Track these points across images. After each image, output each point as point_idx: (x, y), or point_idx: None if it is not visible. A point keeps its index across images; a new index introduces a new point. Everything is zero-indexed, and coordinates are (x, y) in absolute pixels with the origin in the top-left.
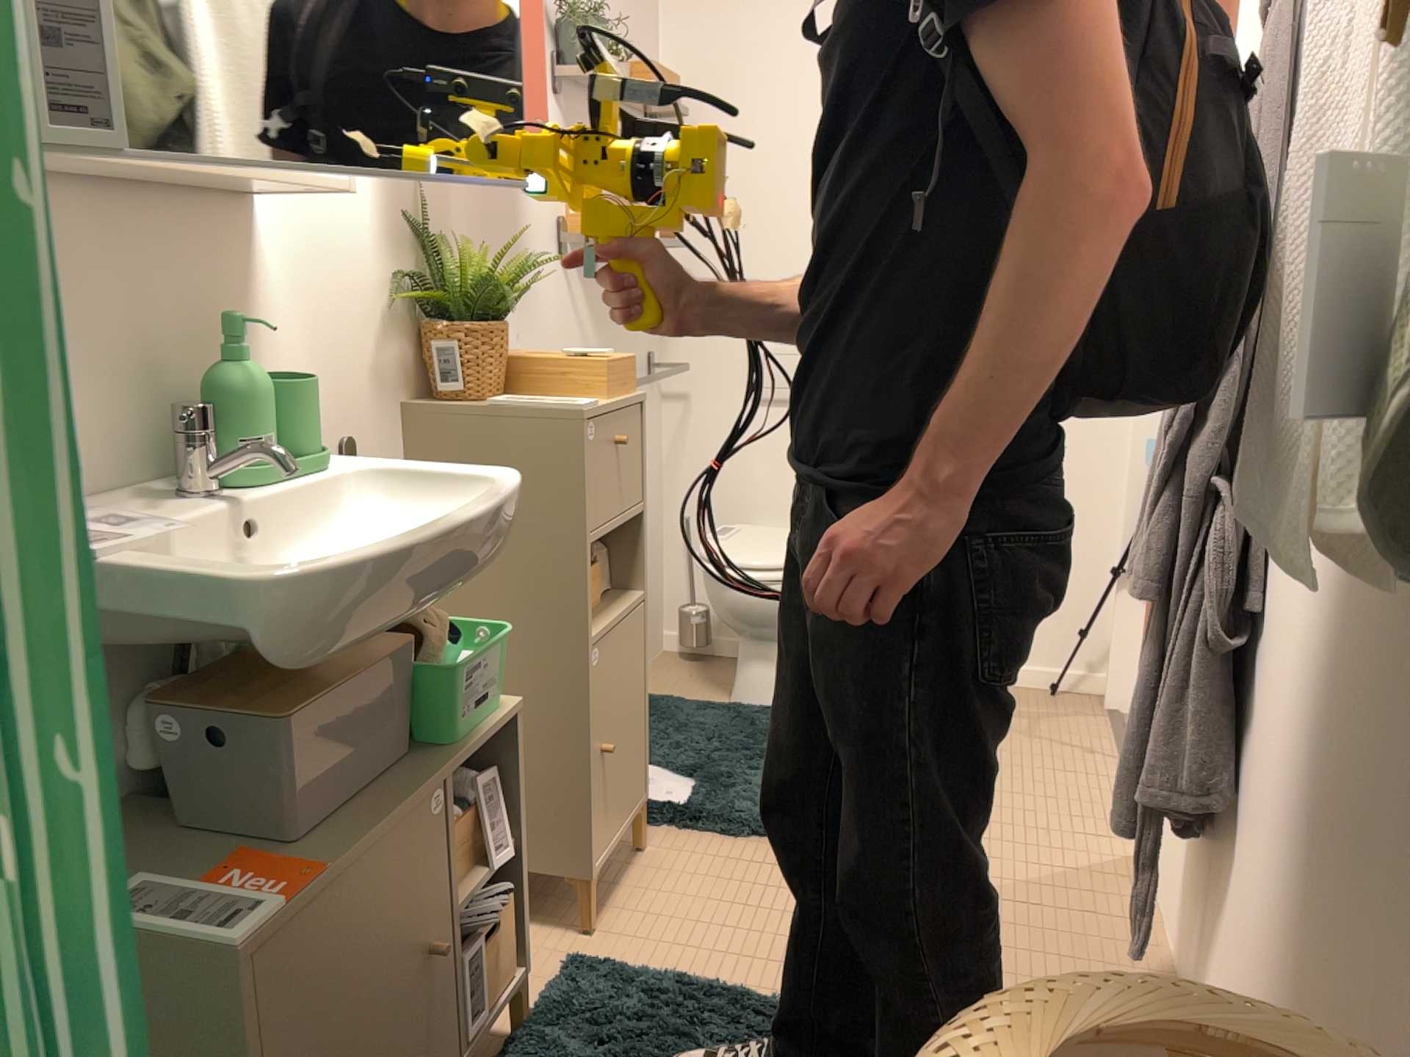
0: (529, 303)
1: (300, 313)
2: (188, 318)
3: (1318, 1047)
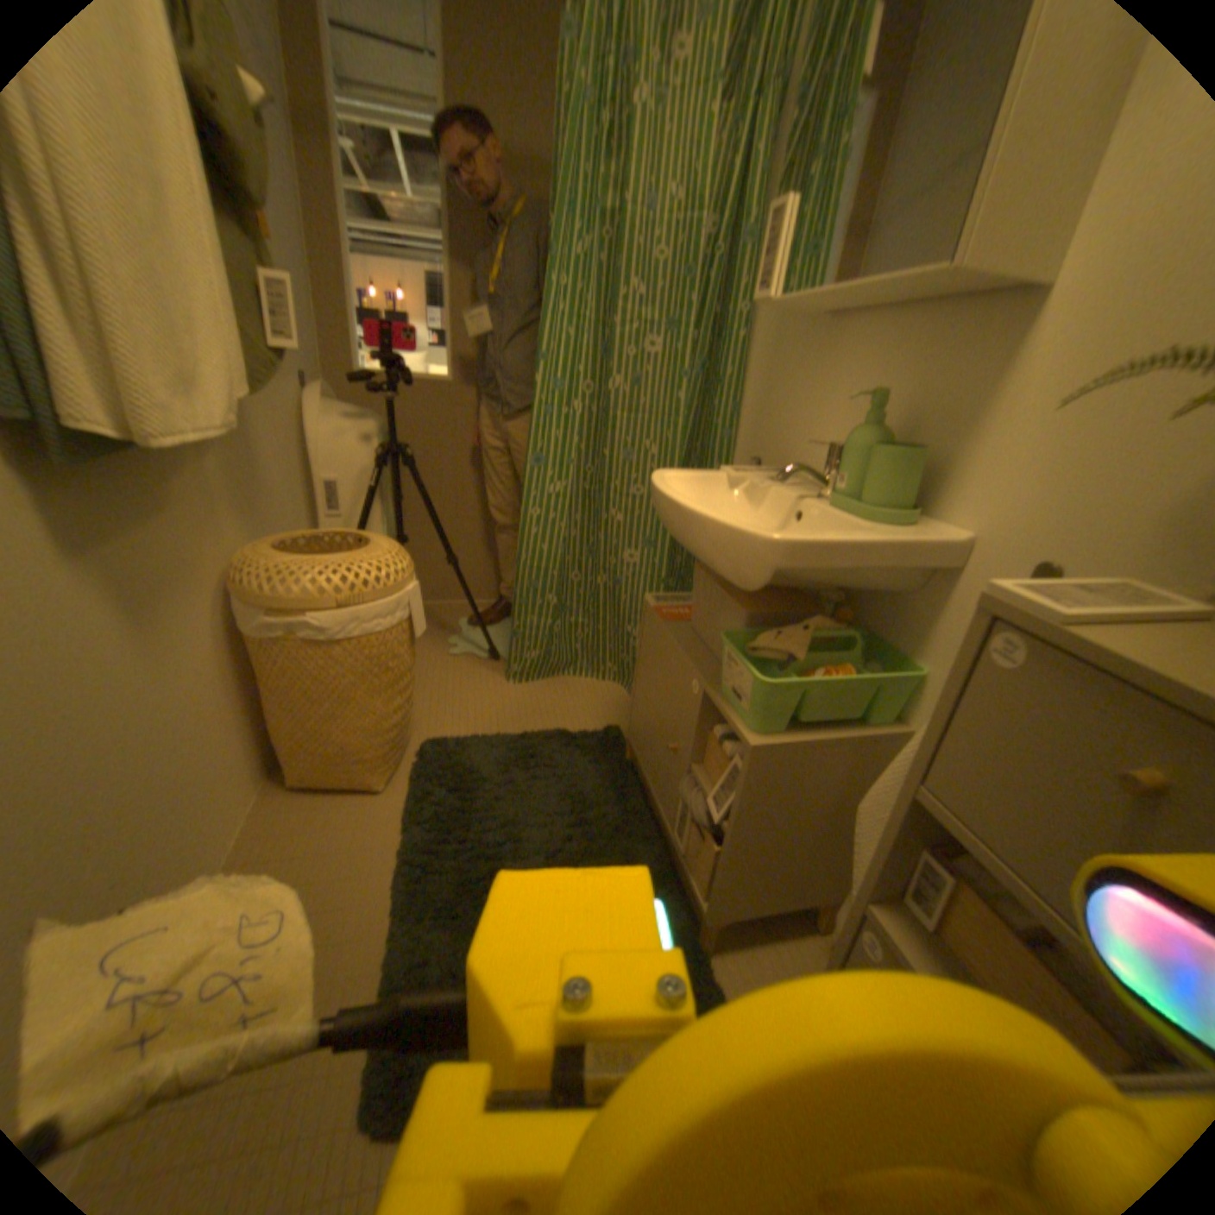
0: None
1: (1050, 412)
2: (926, 400)
3: (278, 553)
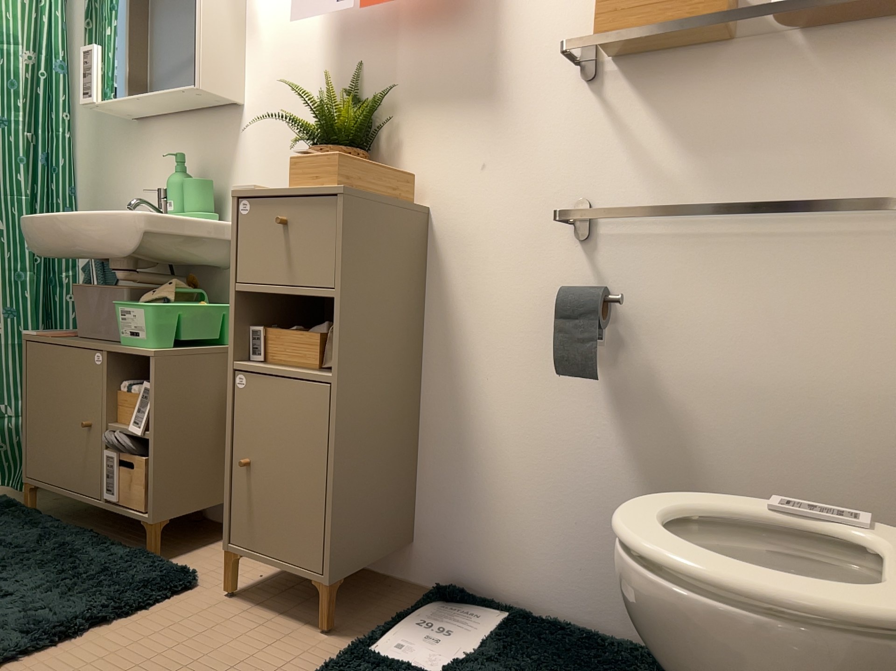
0: (502, 136)
1: (262, 158)
2: (211, 163)
3: None
